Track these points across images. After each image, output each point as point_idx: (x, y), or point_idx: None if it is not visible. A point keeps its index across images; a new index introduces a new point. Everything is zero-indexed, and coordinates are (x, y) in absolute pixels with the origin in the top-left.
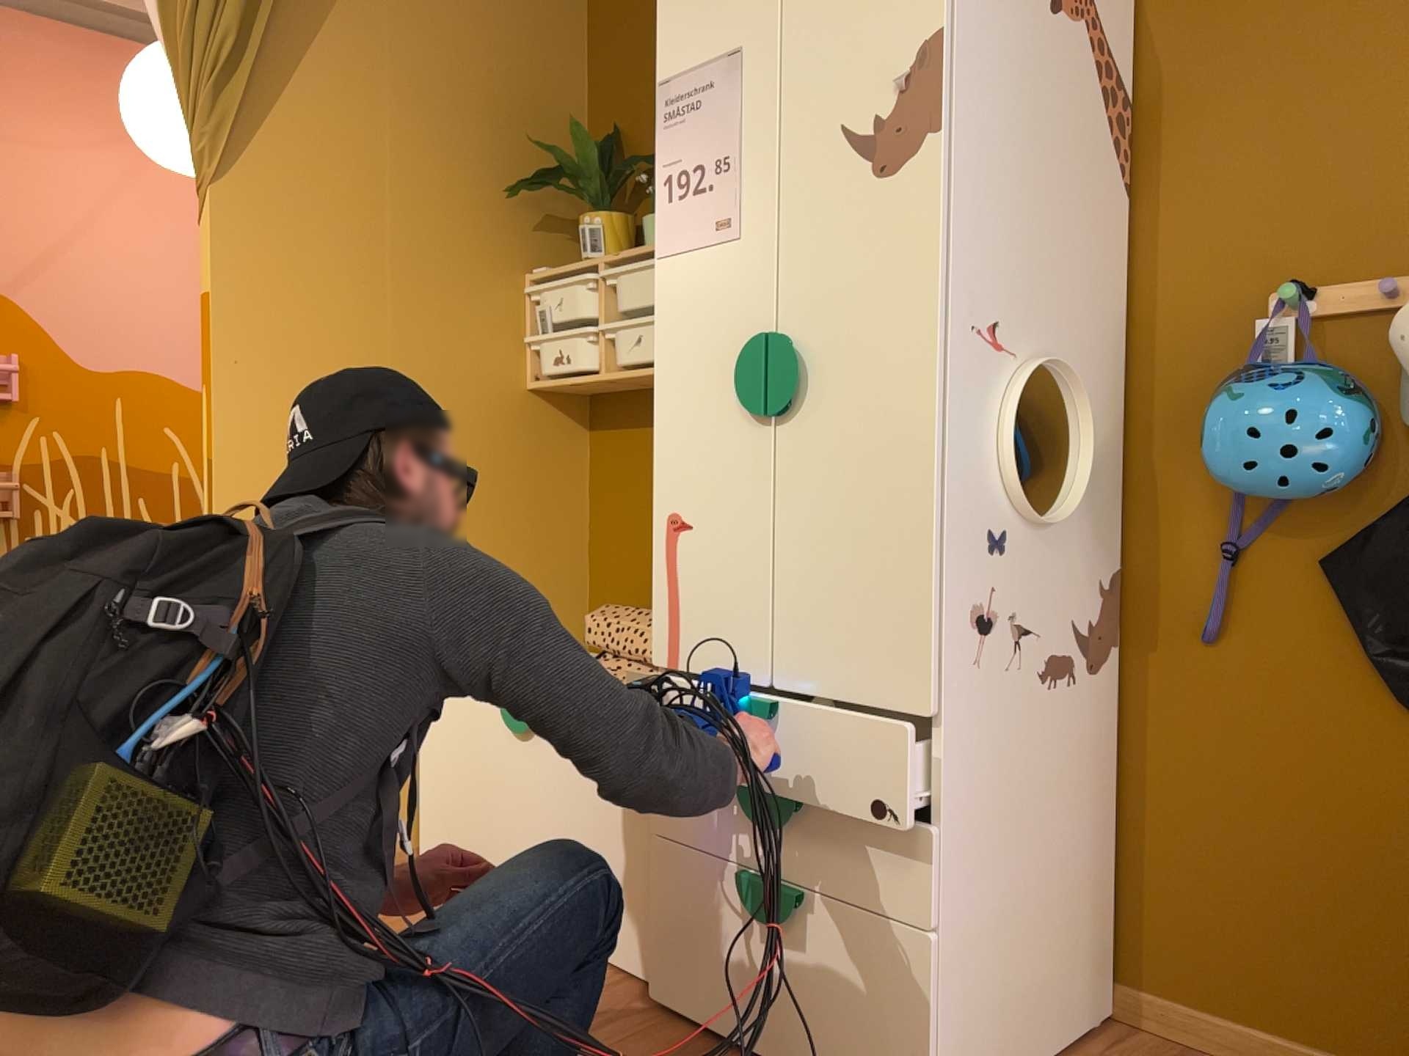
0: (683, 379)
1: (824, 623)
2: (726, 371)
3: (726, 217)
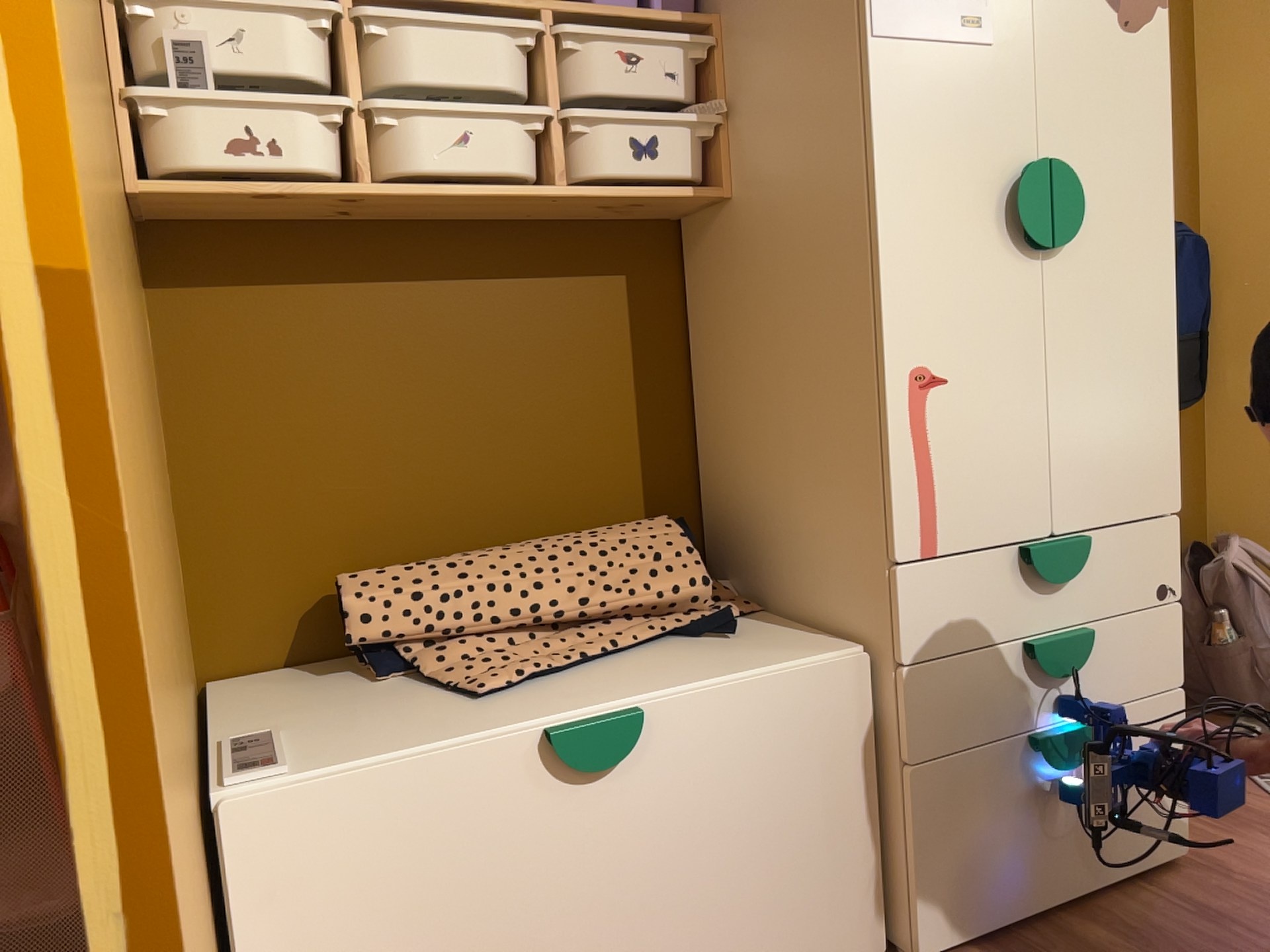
0: (926, 202)
1: (1099, 454)
2: (983, 196)
3: (976, 16)
